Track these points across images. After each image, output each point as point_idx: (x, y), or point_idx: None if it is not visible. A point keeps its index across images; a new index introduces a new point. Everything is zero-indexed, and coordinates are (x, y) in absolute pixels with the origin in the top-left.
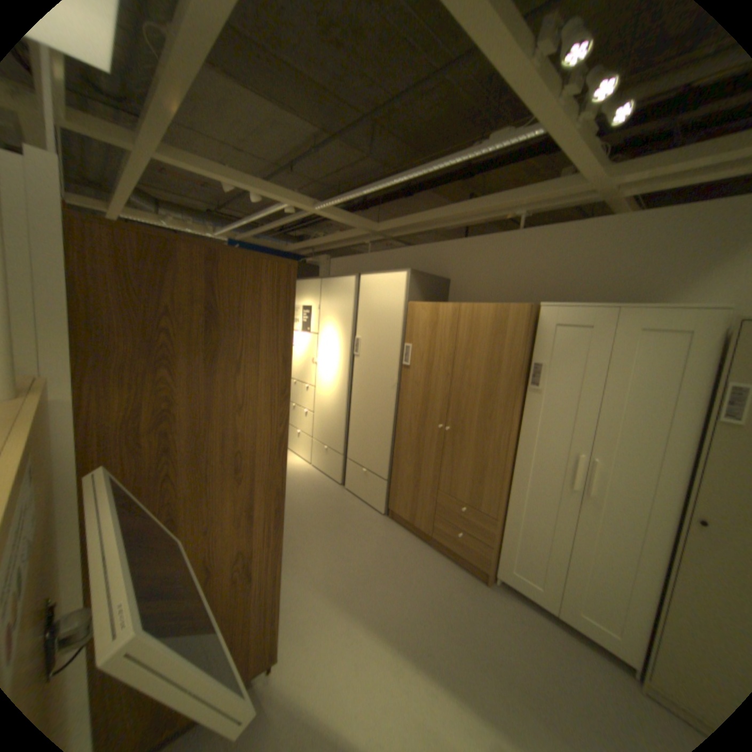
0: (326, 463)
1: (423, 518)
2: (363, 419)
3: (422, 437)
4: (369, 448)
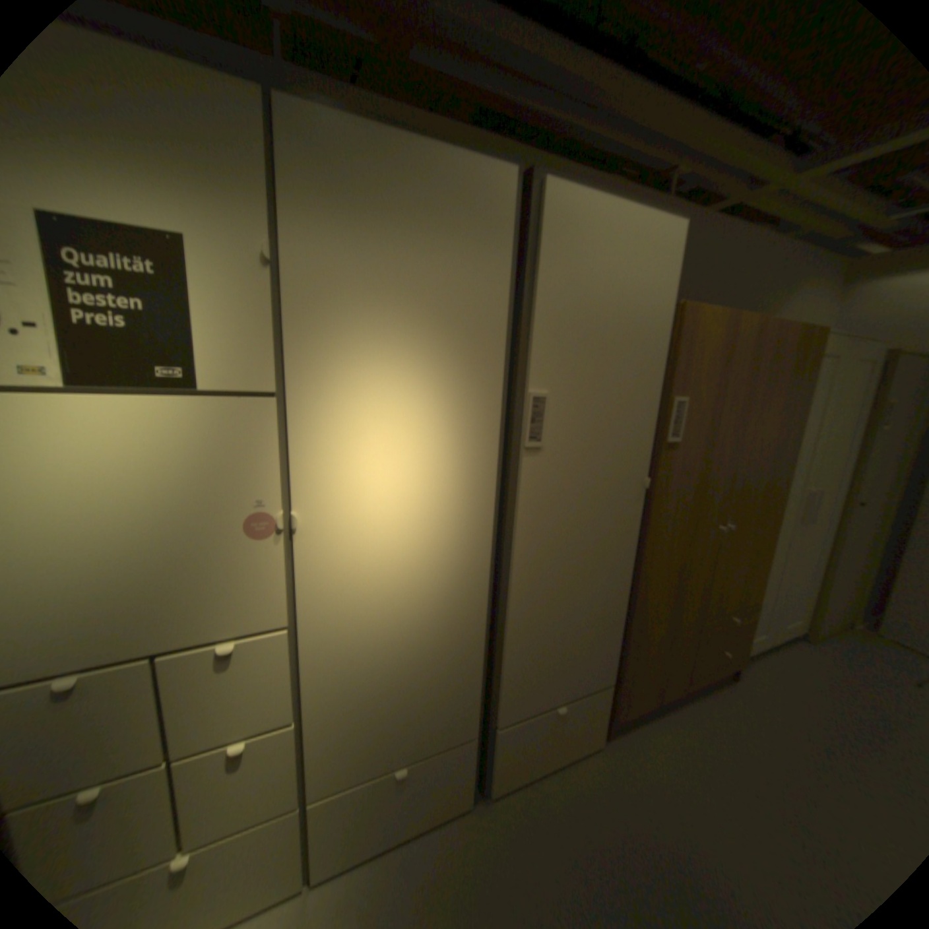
0: (403, 813)
1: (677, 684)
2: (555, 607)
3: (689, 563)
4: (571, 659)
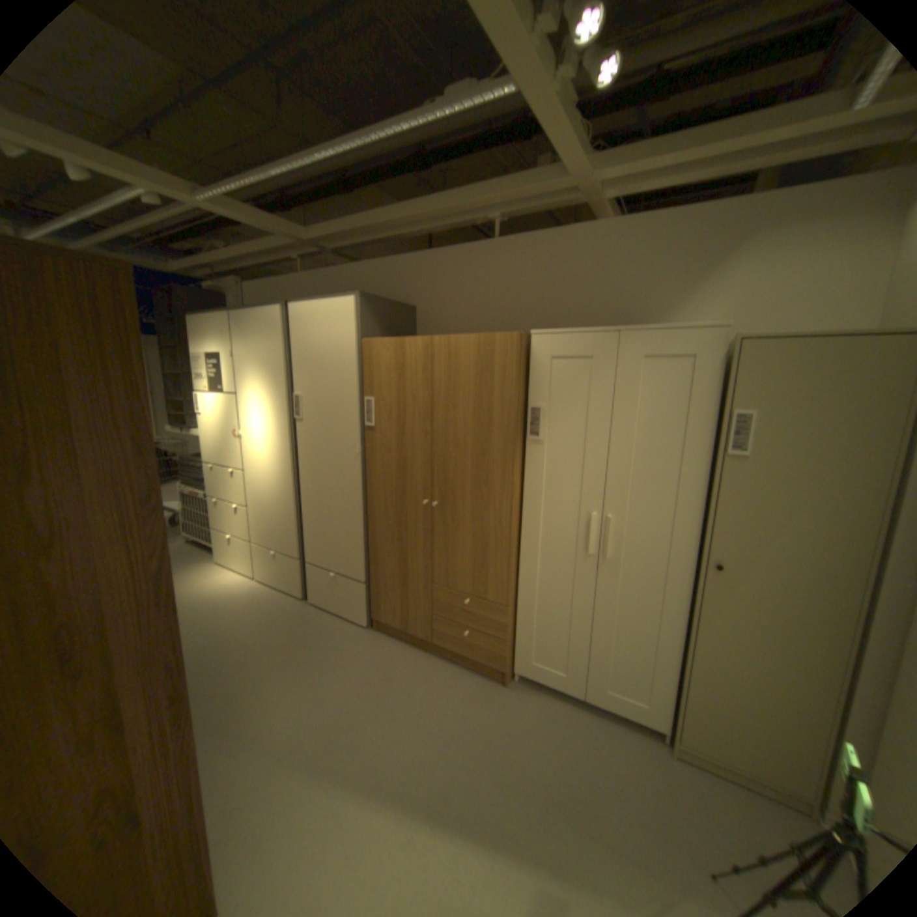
0: (276, 574)
1: (417, 622)
2: (320, 507)
3: (404, 519)
4: (333, 544)
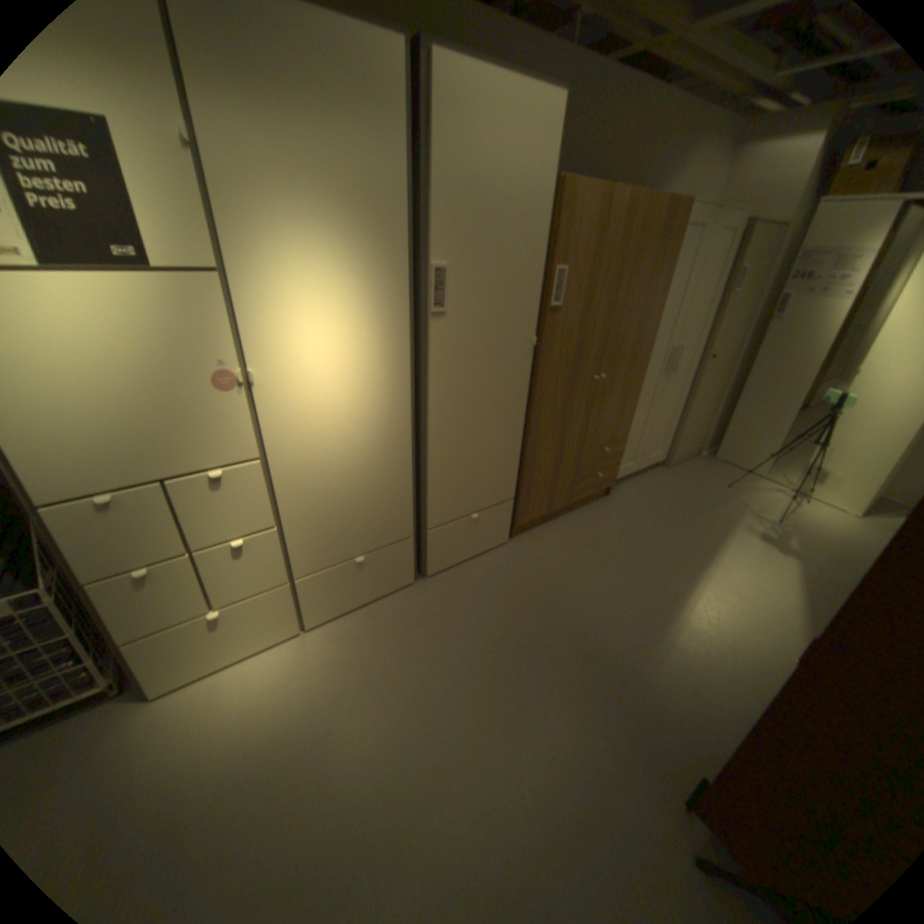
0: (364, 586)
1: (561, 497)
2: (464, 441)
3: (569, 406)
4: (479, 480)
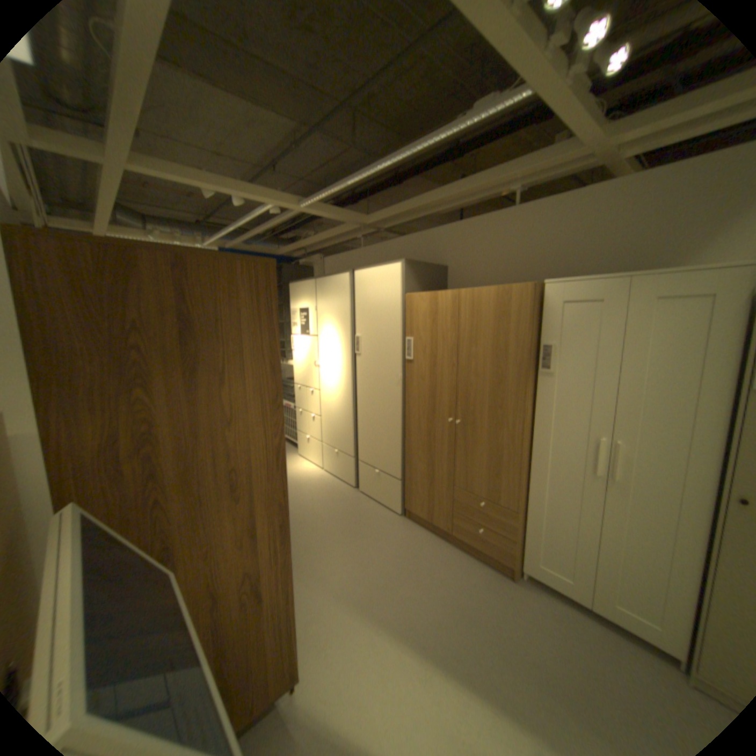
0: (338, 467)
1: (441, 517)
2: (371, 420)
3: (433, 433)
4: (379, 449)
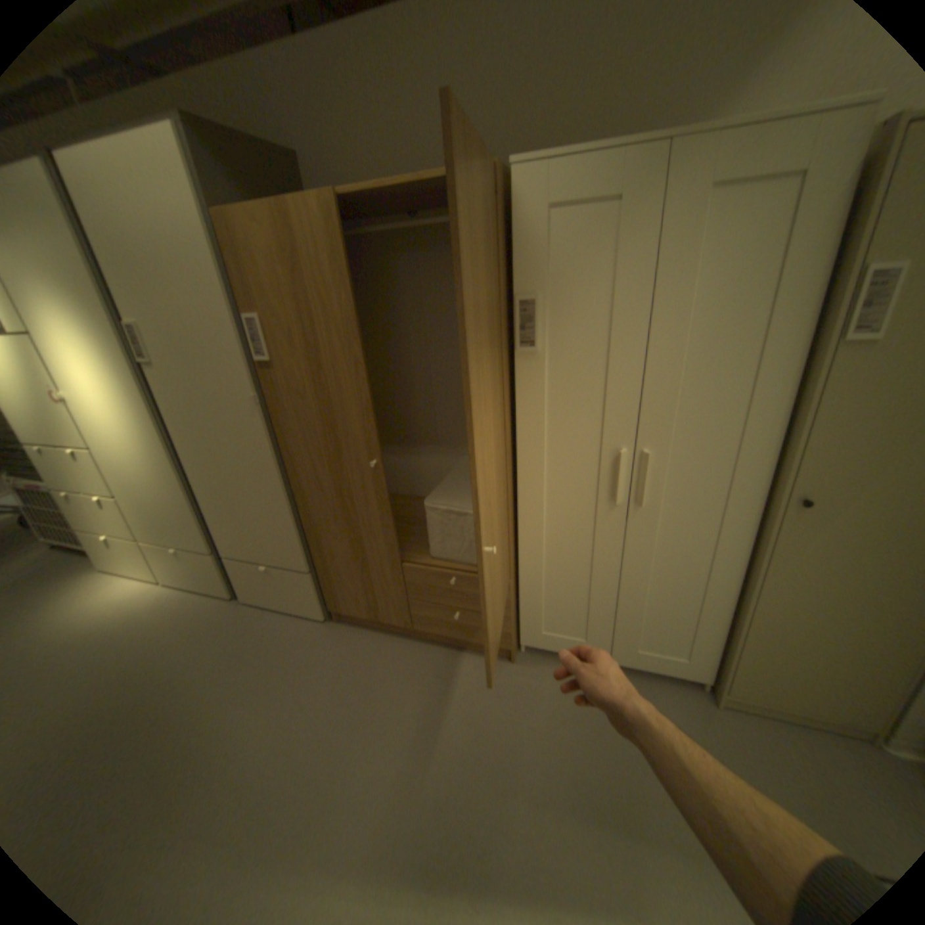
0: (186, 575)
1: (389, 609)
2: (221, 486)
3: (346, 489)
4: (254, 532)
